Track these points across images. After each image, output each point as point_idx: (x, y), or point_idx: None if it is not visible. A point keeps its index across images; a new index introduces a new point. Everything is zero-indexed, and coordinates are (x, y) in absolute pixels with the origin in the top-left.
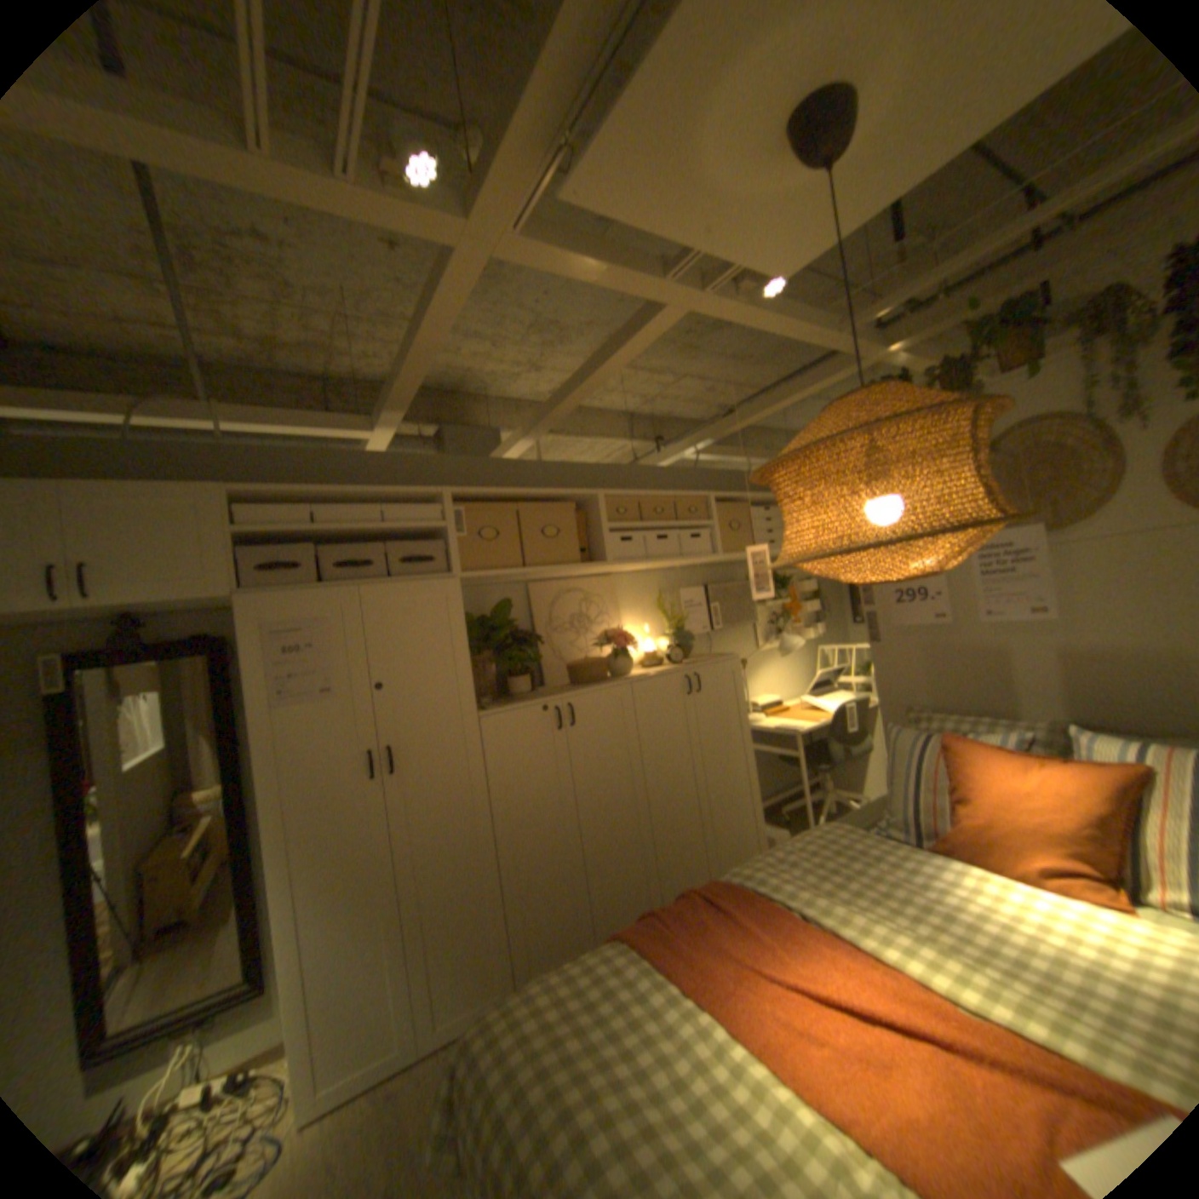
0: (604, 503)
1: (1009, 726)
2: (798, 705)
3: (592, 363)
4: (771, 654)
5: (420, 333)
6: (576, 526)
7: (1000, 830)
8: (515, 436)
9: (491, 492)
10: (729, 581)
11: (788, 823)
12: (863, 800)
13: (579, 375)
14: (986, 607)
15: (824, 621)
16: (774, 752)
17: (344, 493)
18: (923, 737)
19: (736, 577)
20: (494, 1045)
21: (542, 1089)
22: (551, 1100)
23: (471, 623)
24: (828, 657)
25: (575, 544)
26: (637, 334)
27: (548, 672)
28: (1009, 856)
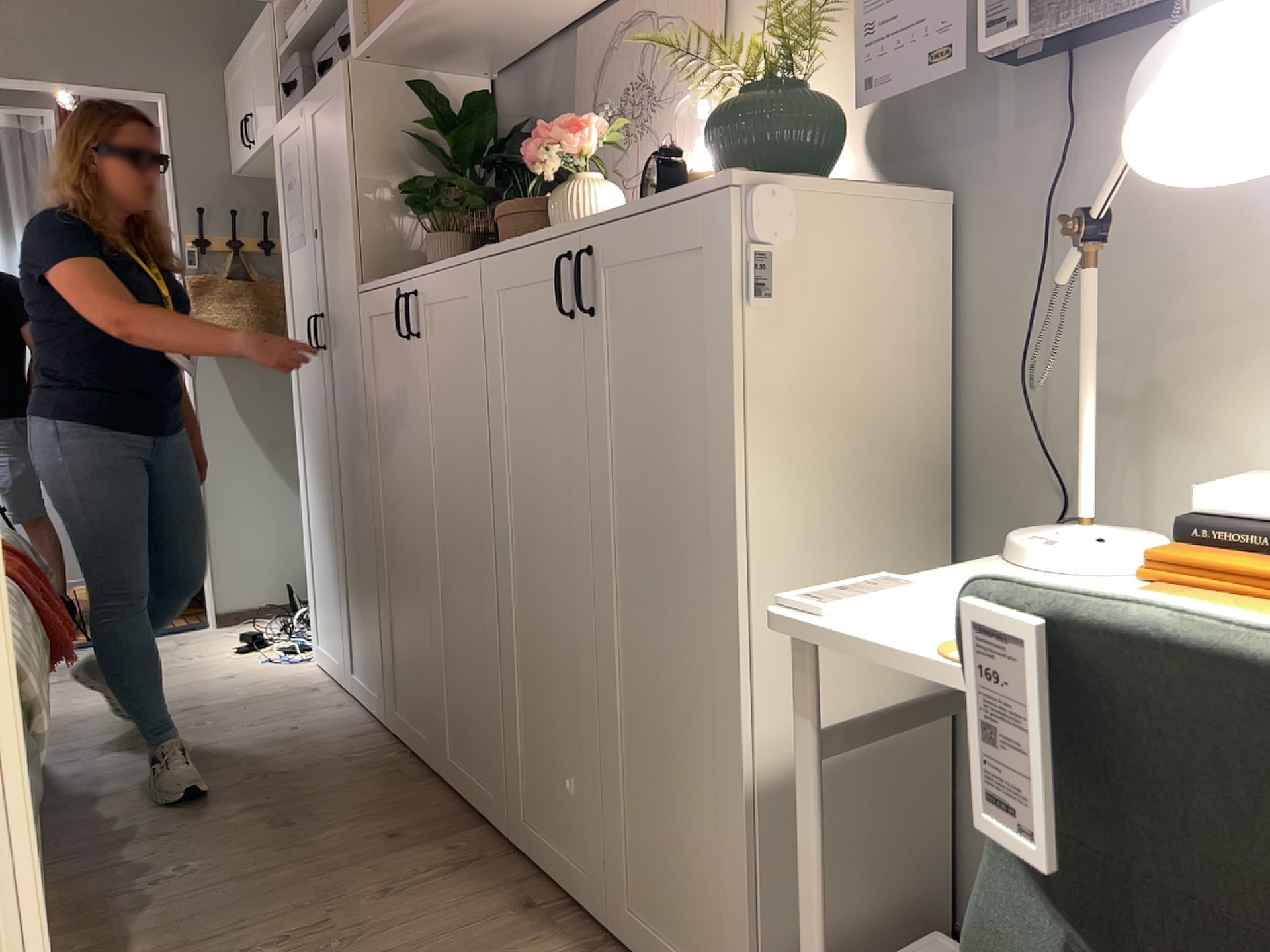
0: None
1: None
2: None
3: None
4: None
5: None
6: None
7: None
8: None
9: None
10: None
11: None
12: None
13: None
14: None
15: None
16: None
17: None
18: None
19: None
20: None
21: None
22: None
23: (415, 136)
24: None
25: None
26: None
27: None
28: None
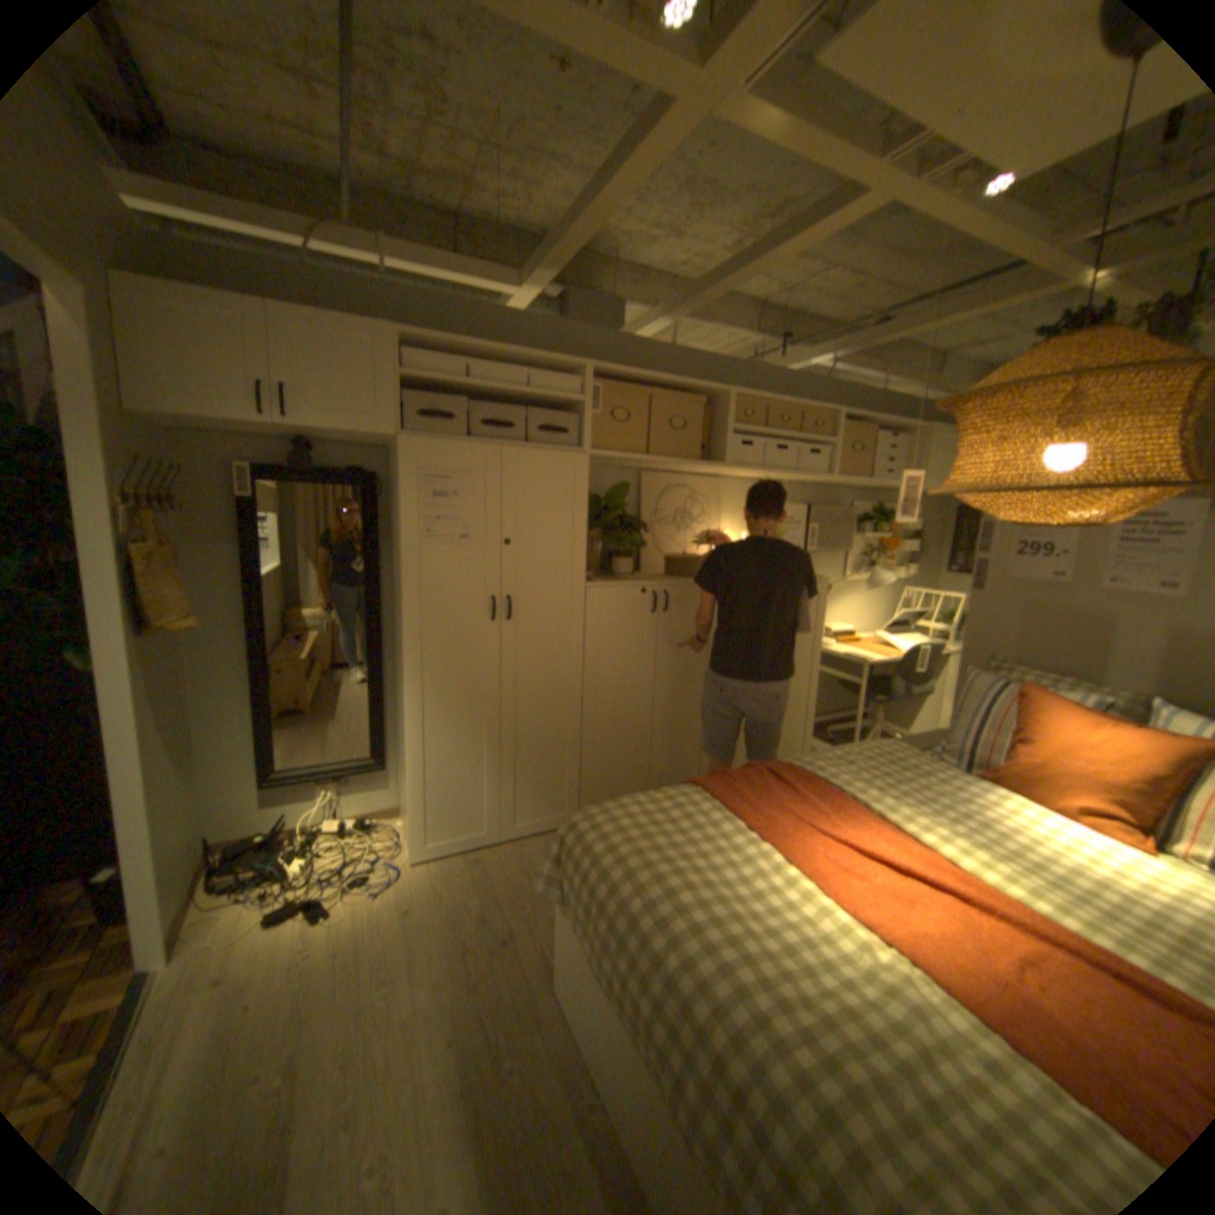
0: (735, 402)
1: (1093, 690)
2: (870, 639)
3: (765, 245)
4: (856, 585)
5: (608, 190)
6: (701, 421)
7: (1056, 771)
8: (655, 314)
9: (631, 372)
10: (834, 505)
11: (831, 741)
12: (909, 737)
13: (746, 257)
14: (1111, 575)
15: (918, 563)
16: (834, 677)
17: (498, 352)
18: (1000, 684)
19: (842, 502)
20: (599, 829)
21: (641, 860)
22: (648, 867)
23: (590, 501)
24: (911, 599)
25: (697, 440)
26: (827, 219)
27: (646, 560)
28: (1056, 792)
